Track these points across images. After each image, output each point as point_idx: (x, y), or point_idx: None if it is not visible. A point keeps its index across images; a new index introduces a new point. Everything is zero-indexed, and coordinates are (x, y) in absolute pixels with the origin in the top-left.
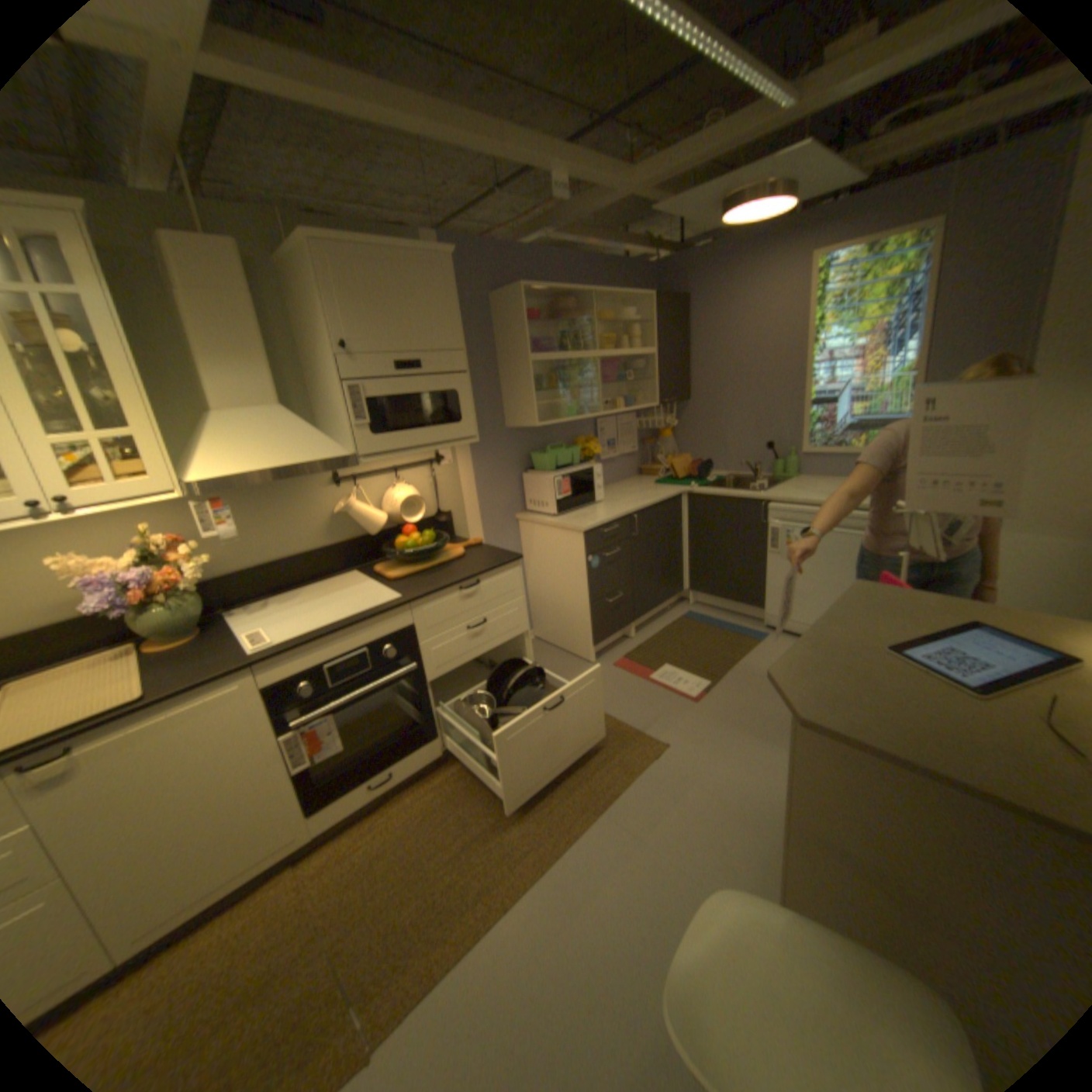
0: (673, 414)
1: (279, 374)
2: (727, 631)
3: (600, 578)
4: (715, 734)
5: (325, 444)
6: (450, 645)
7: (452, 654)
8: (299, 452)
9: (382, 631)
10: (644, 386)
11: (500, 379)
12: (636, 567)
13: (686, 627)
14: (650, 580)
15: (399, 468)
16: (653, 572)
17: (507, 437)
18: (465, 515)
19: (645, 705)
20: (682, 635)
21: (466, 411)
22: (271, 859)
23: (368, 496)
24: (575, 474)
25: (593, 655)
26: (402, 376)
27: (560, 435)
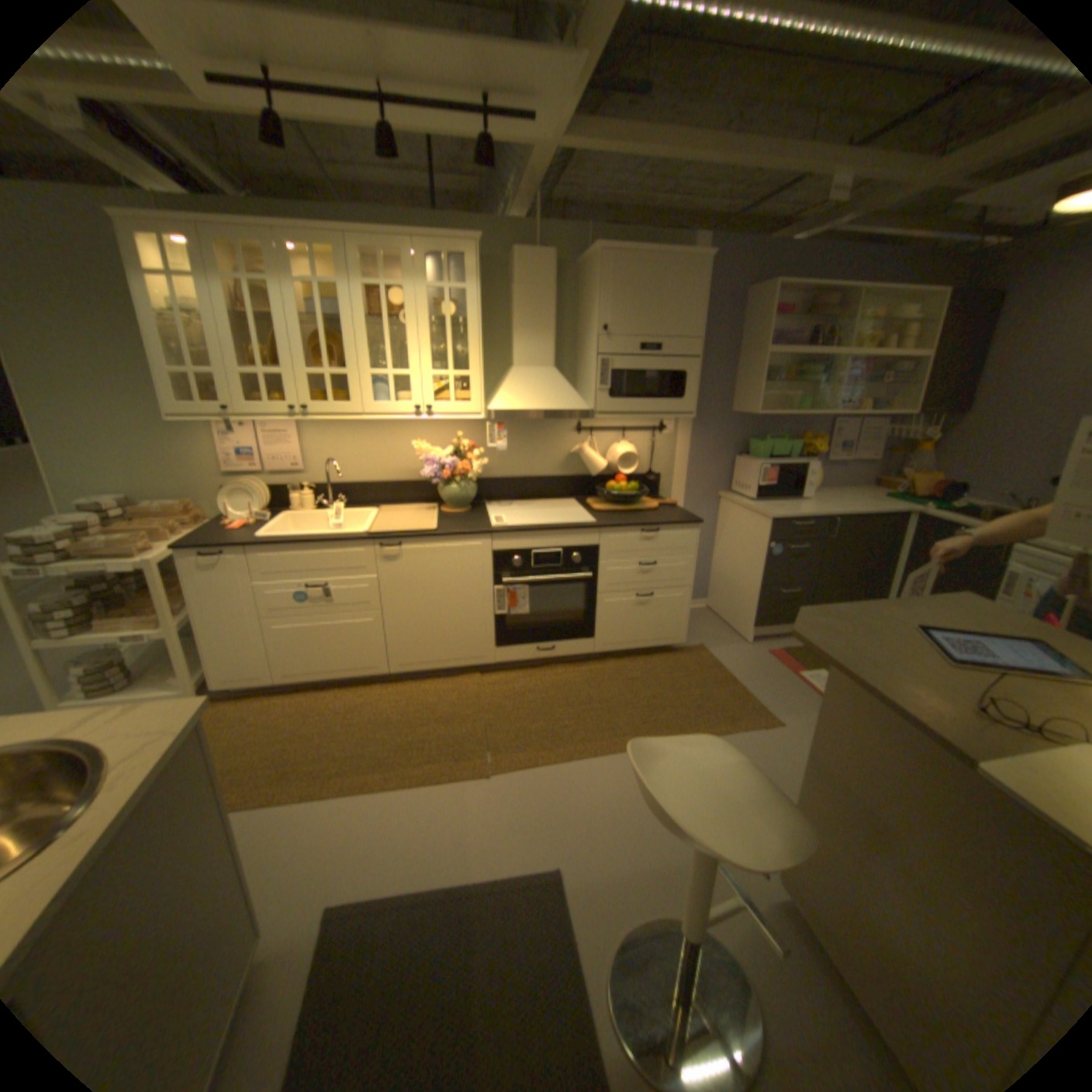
0: (944, 427)
1: (561, 345)
2: None
3: (780, 567)
4: None
5: (575, 399)
6: (622, 572)
7: (621, 580)
8: (557, 402)
9: (576, 542)
10: (908, 390)
11: (739, 366)
12: (828, 570)
13: None
14: (842, 590)
15: (628, 429)
16: (848, 583)
17: (731, 420)
18: (672, 480)
19: (783, 691)
20: None
21: (690, 390)
22: (472, 662)
23: (597, 446)
24: (787, 465)
25: (752, 636)
26: (644, 355)
27: (789, 427)
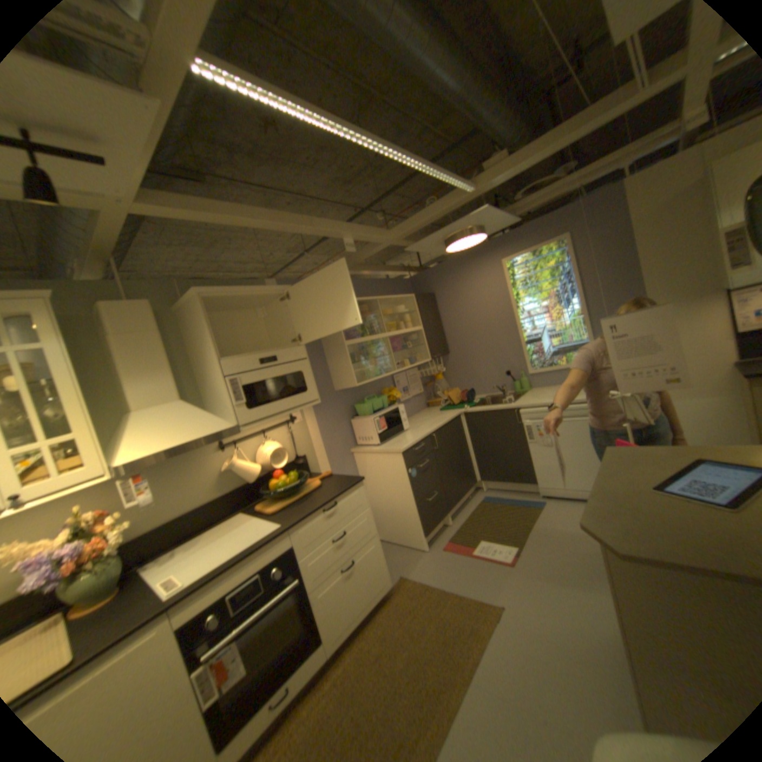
0: (440, 364)
1: (177, 380)
2: (516, 506)
3: (419, 484)
4: (535, 590)
5: (214, 421)
6: (321, 559)
7: (323, 567)
8: (197, 430)
9: (268, 558)
10: (418, 350)
11: (326, 360)
12: (442, 471)
13: (486, 509)
14: (453, 479)
15: (265, 430)
16: (454, 473)
17: (336, 397)
18: (315, 456)
19: (476, 577)
20: (485, 515)
21: (309, 384)
22: None
23: (245, 455)
24: (387, 413)
25: (426, 546)
26: (264, 367)
27: (371, 390)
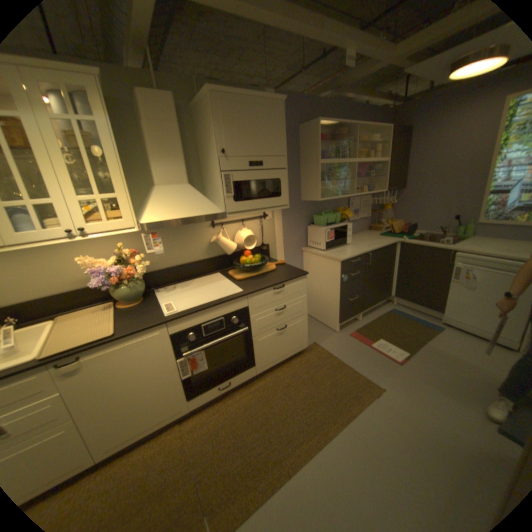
0: (393, 196)
1: (188, 167)
2: (418, 323)
3: (347, 287)
4: (415, 387)
5: (210, 205)
6: (265, 318)
7: (266, 323)
8: (197, 209)
9: (232, 308)
10: (379, 179)
11: (300, 173)
12: (367, 282)
13: (392, 317)
14: (374, 290)
15: (244, 220)
16: (376, 285)
17: (301, 205)
18: (275, 246)
19: (370, 362)
20: (390, 322)
21: (283, 190)
22: (169, 420)
23: (227, 234)
24: (337, 227)
25: (338, 328)
26: (252, 169)
27: (329, 205)
